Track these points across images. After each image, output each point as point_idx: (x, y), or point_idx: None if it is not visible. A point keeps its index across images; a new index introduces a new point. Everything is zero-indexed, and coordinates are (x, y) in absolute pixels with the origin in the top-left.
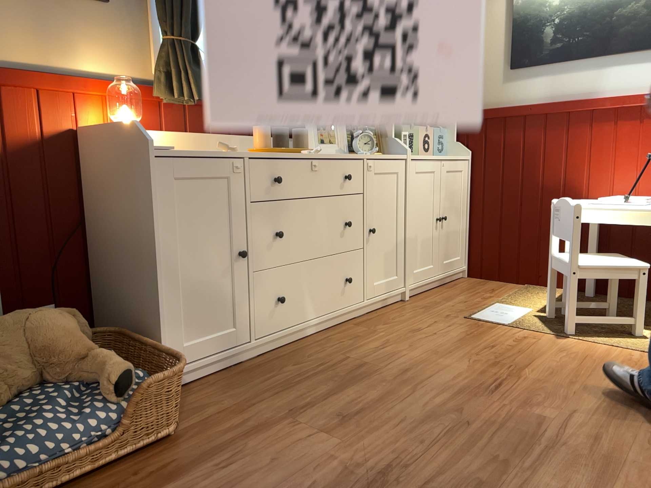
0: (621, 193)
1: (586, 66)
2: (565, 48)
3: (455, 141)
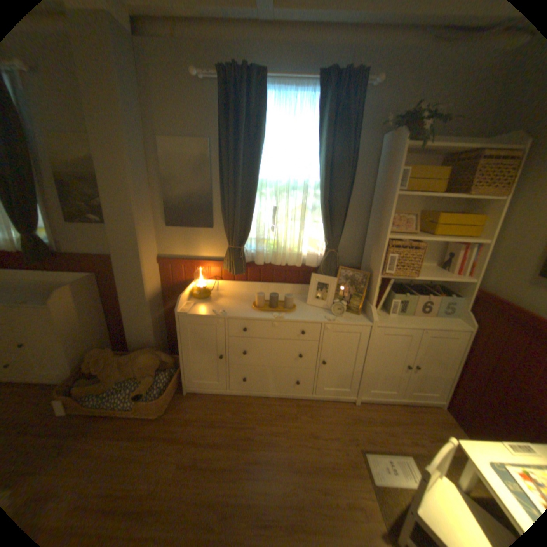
0: None
1: None
2: None
3: (470, 311)
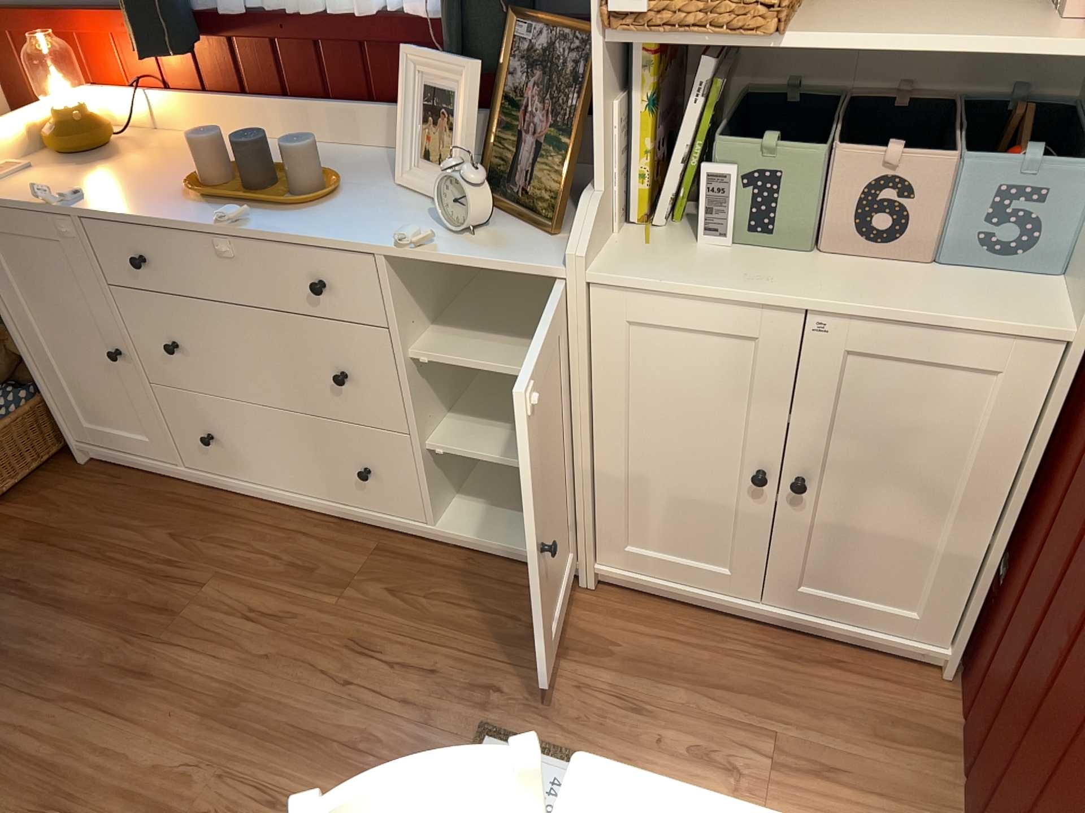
0: None
1: None
2: None
3: None
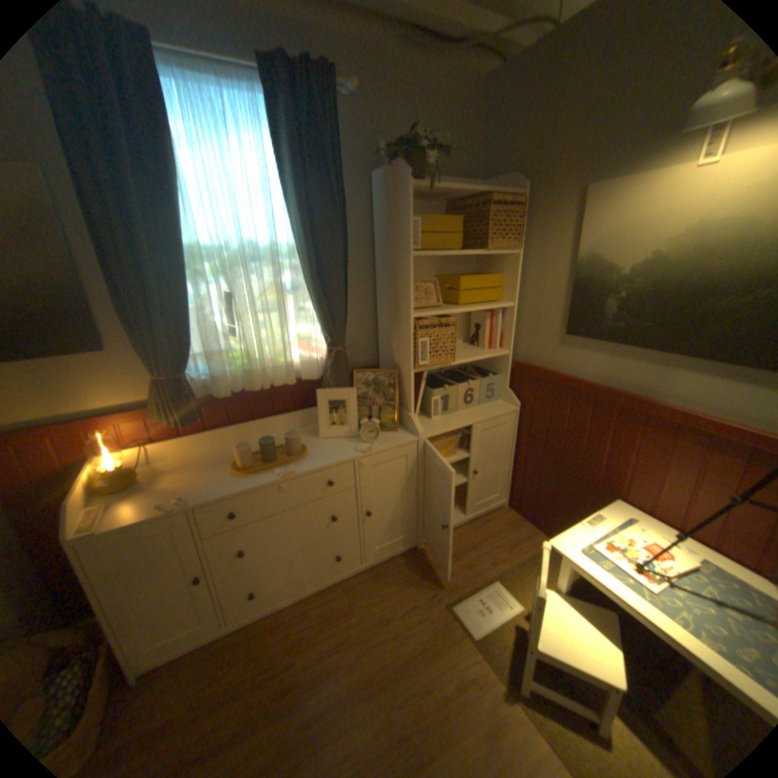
0: (667, 516)
1: (653, 356)
2: (630, 329)
3: (508, 388)
